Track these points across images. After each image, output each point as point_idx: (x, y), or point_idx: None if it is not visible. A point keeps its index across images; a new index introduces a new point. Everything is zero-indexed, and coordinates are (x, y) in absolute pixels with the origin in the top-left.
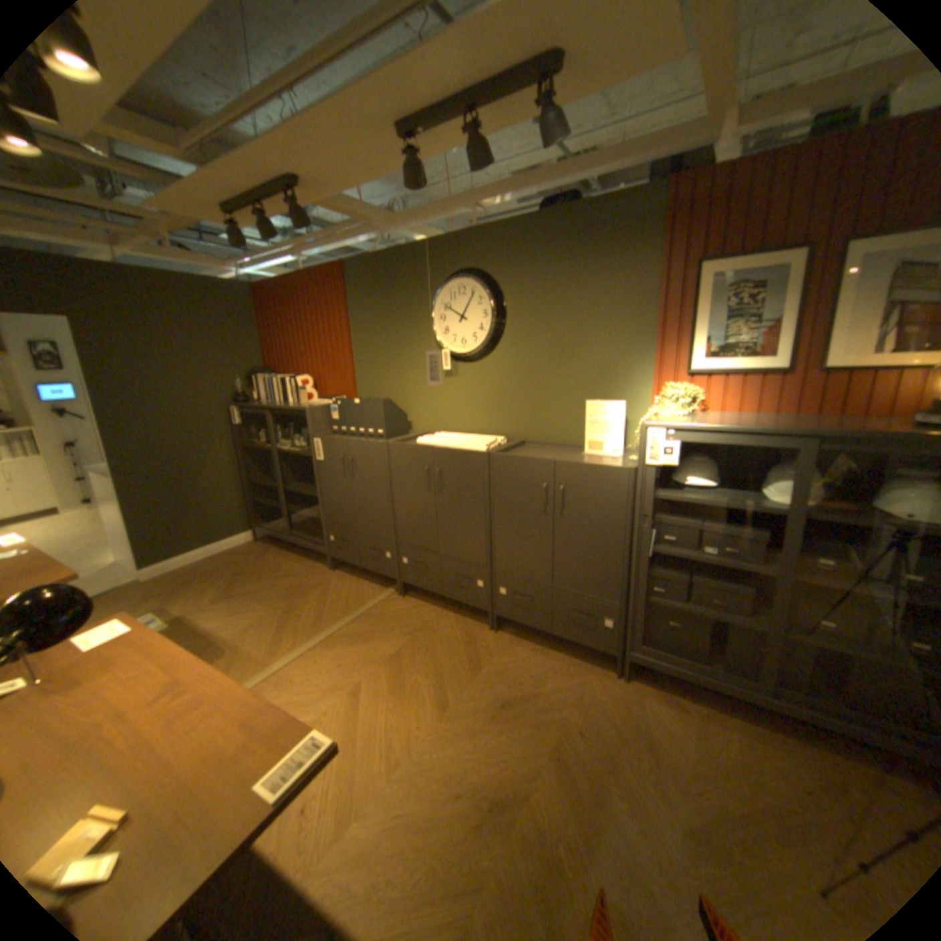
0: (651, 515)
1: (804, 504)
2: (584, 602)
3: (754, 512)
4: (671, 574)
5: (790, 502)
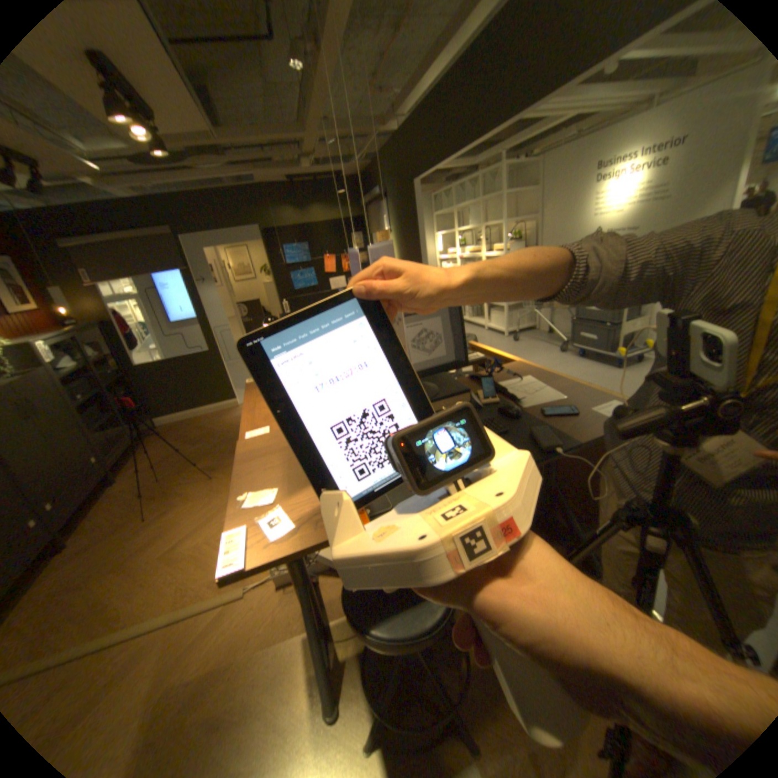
0: (64, 388)
1: (76, 363)
2: (80, 460)
3: (79, 369)
4: (80, 418)
5: (74, 364)
